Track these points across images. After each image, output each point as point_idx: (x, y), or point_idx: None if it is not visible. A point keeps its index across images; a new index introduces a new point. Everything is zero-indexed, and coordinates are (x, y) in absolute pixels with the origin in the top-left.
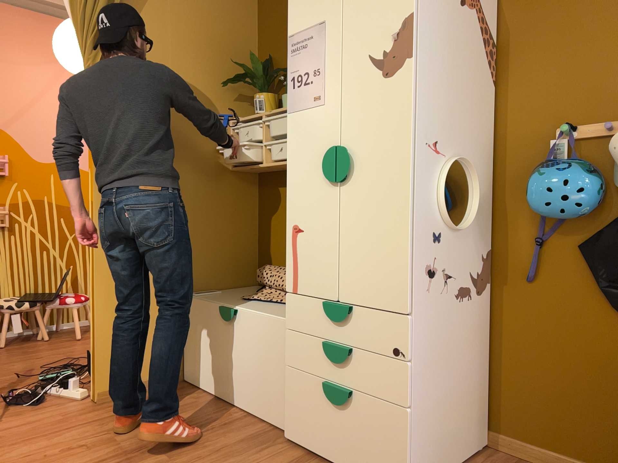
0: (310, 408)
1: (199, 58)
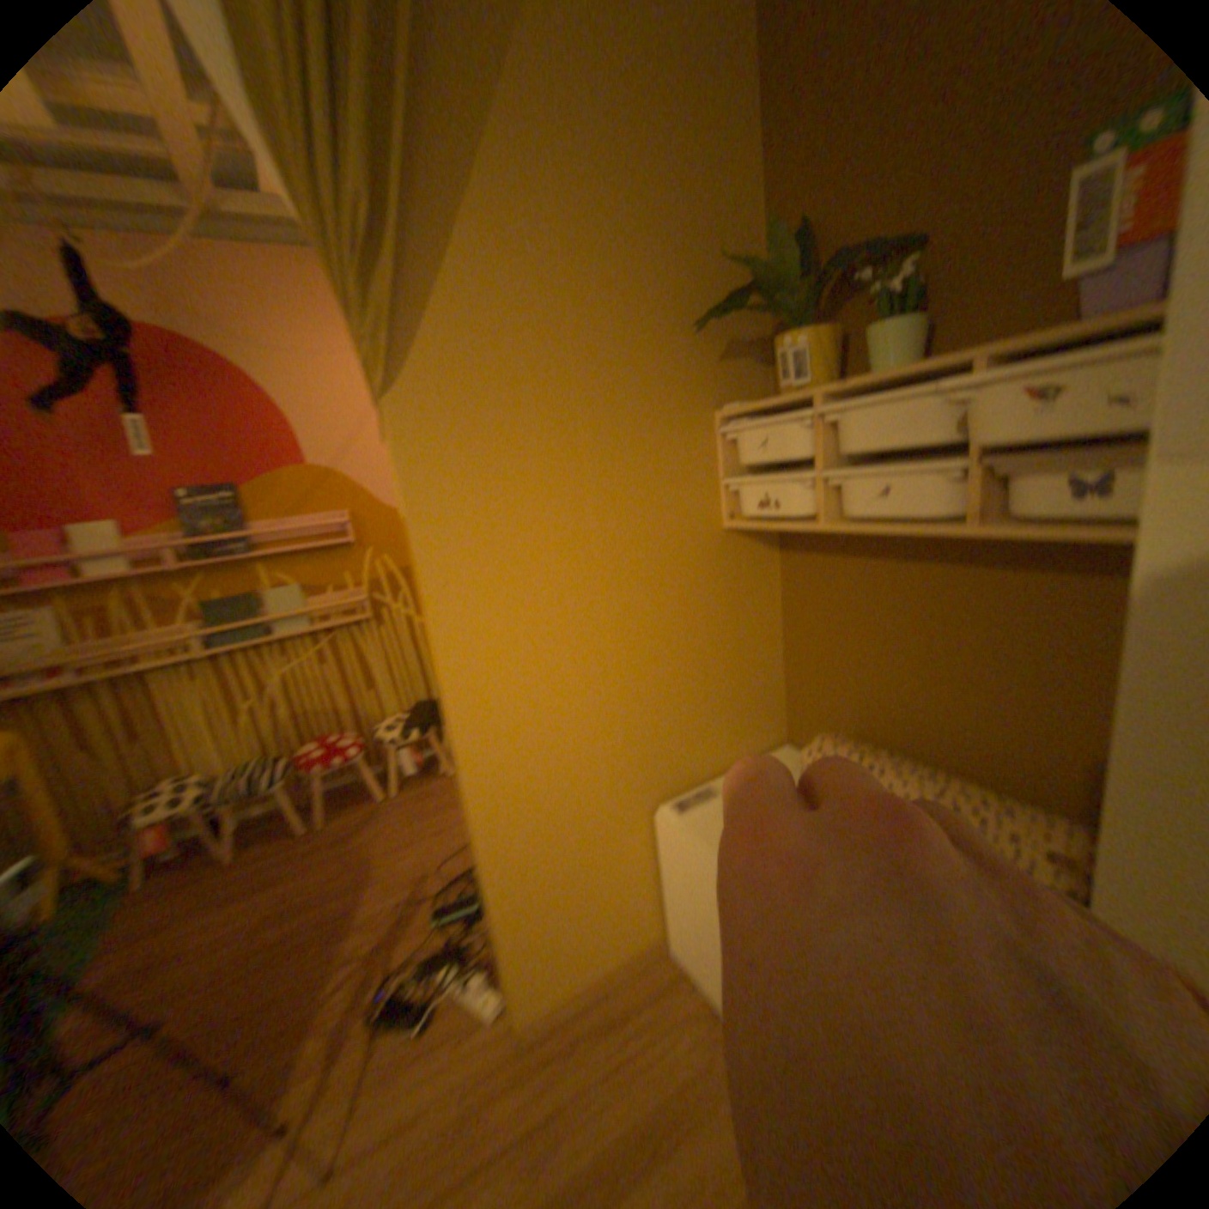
0: None
1: (631, 262)
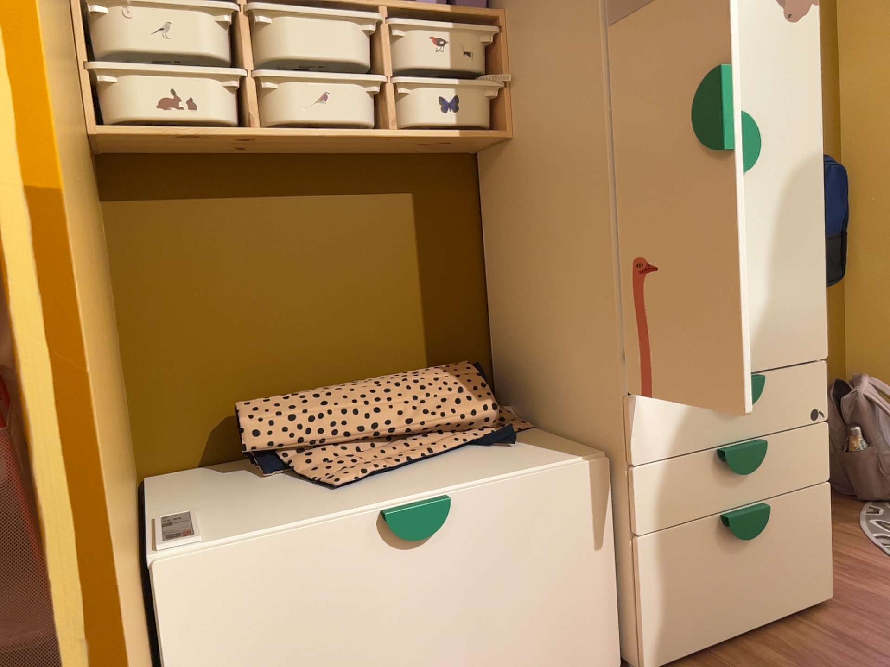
0: (697, 579)
1: None
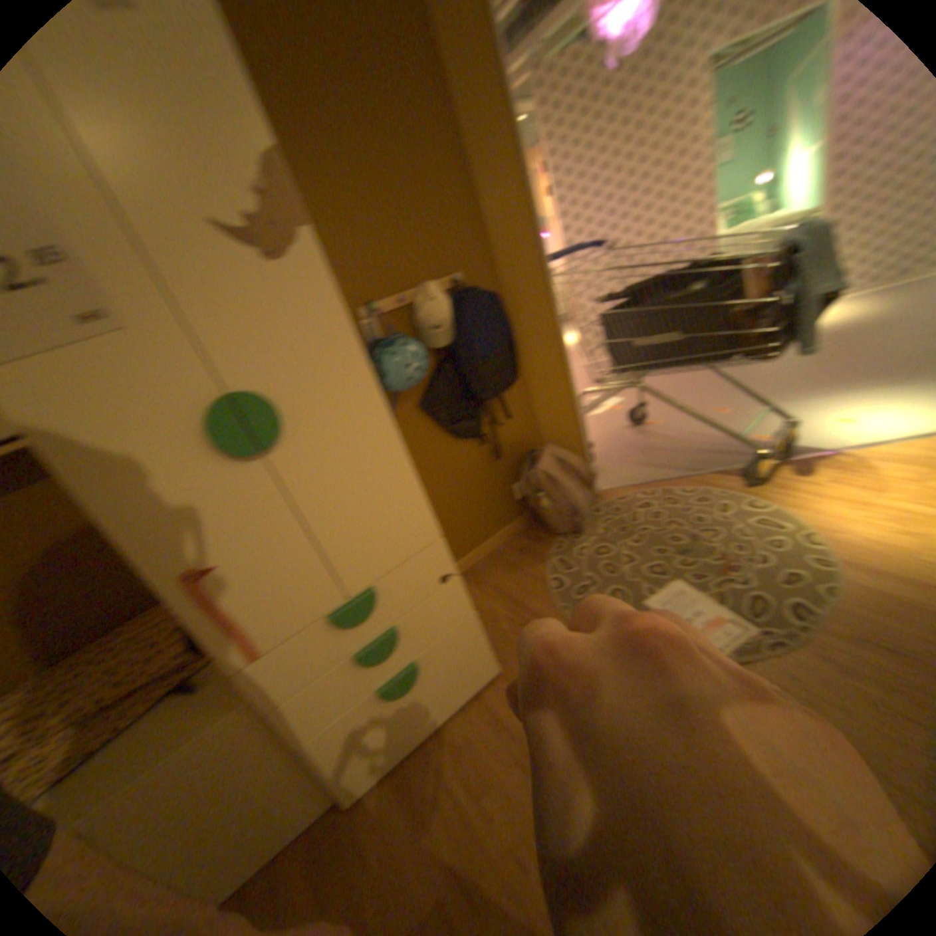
0: (371, 736)
1: None
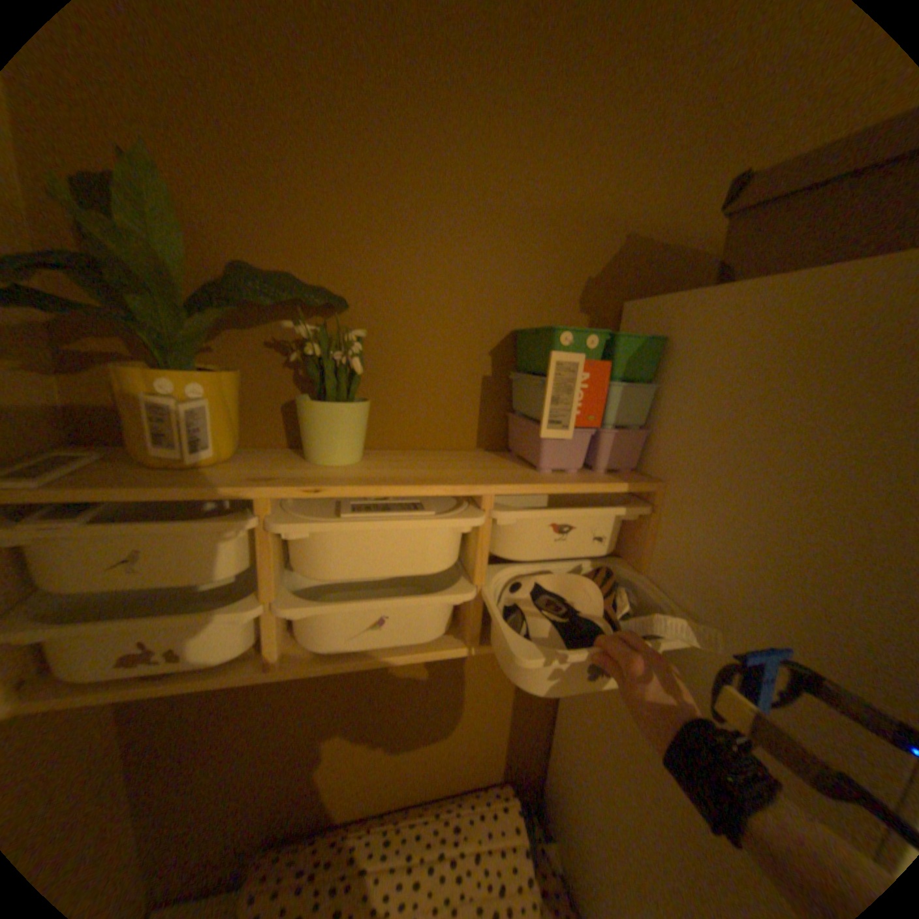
0: None
1: None
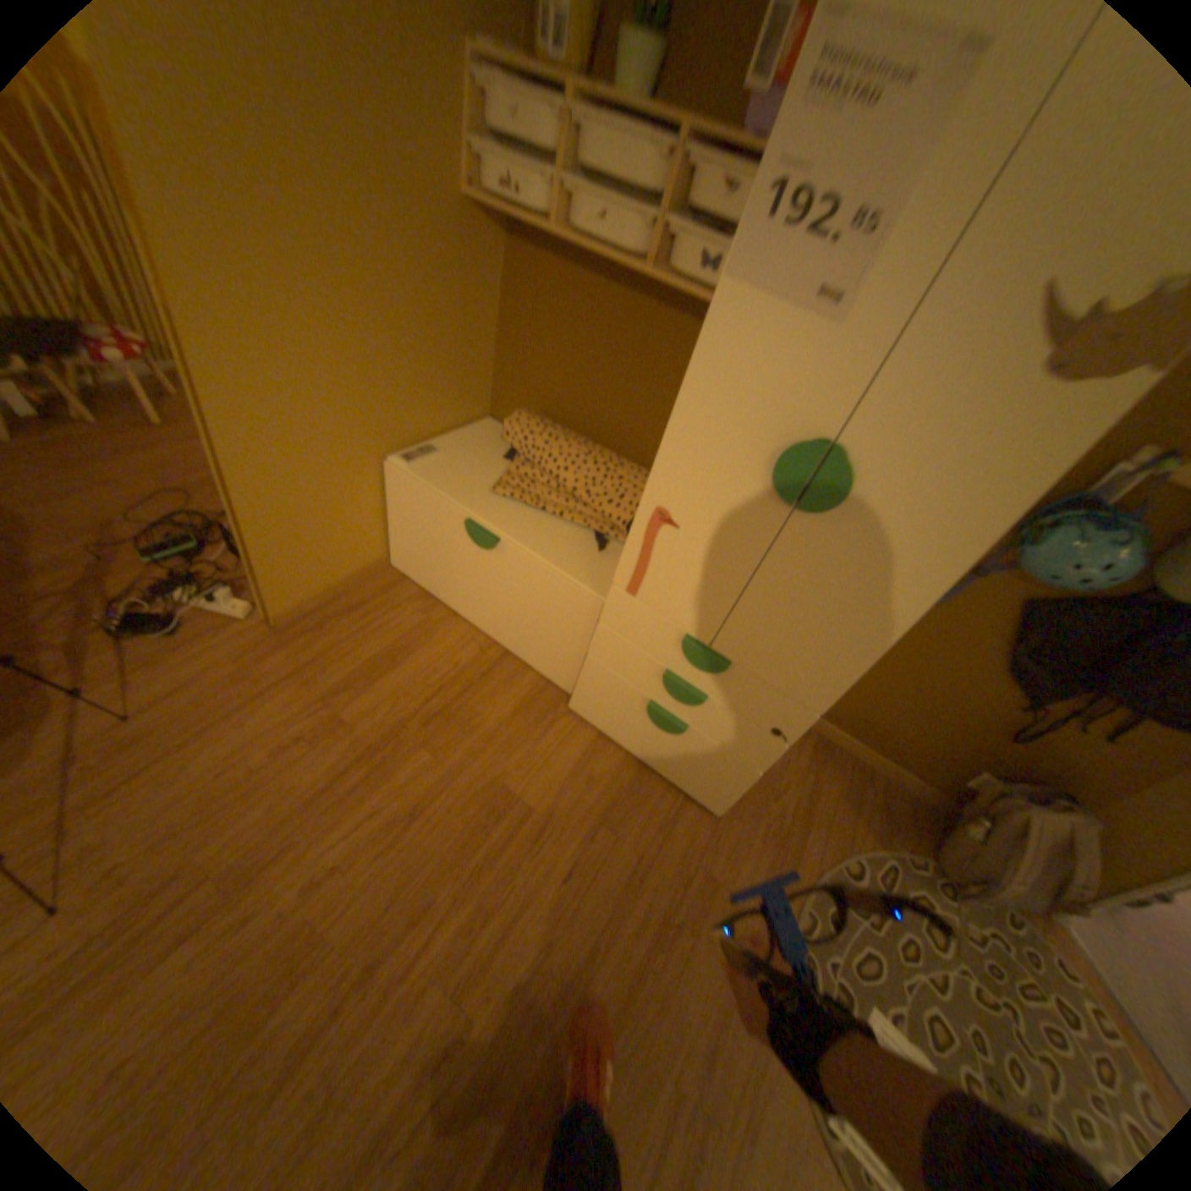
0: (617, 707)
1: None
